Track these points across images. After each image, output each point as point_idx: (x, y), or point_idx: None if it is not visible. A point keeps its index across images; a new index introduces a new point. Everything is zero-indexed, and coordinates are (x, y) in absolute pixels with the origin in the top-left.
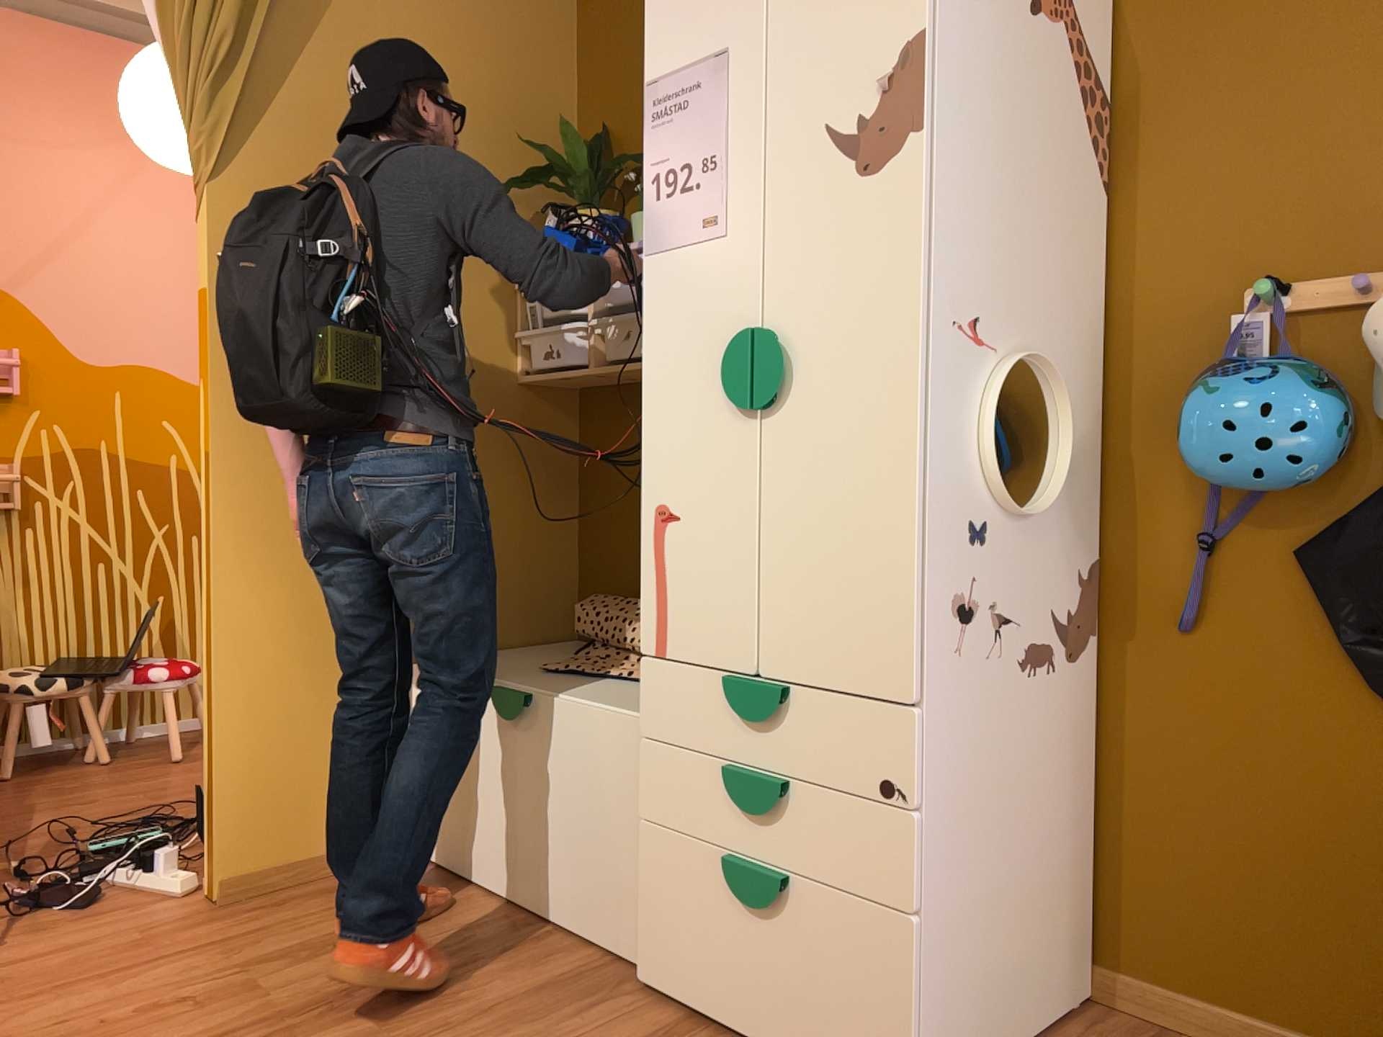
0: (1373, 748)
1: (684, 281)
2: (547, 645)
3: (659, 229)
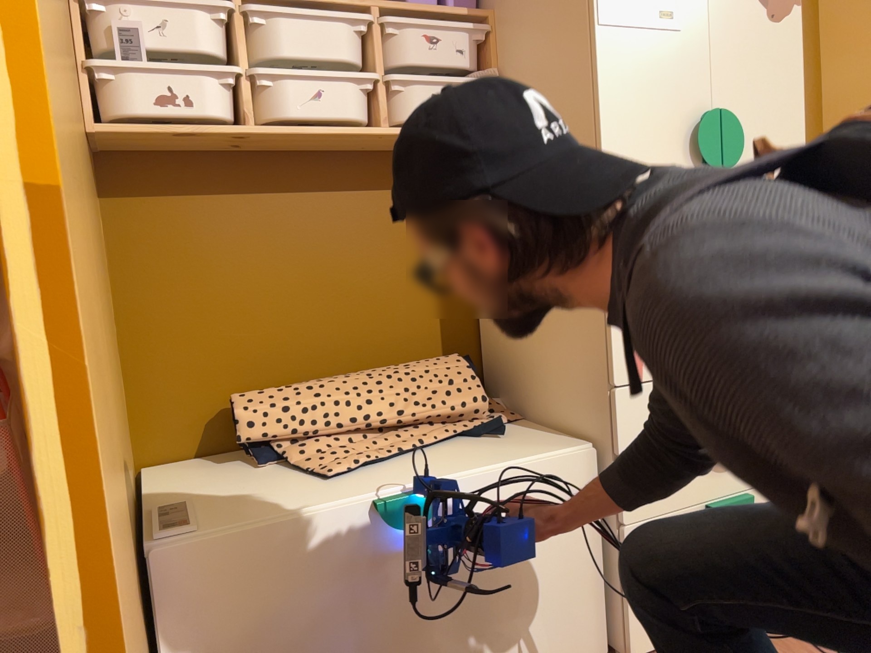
0: None
1: (644, 60)
2: (161, 478)
3: (616, 6)
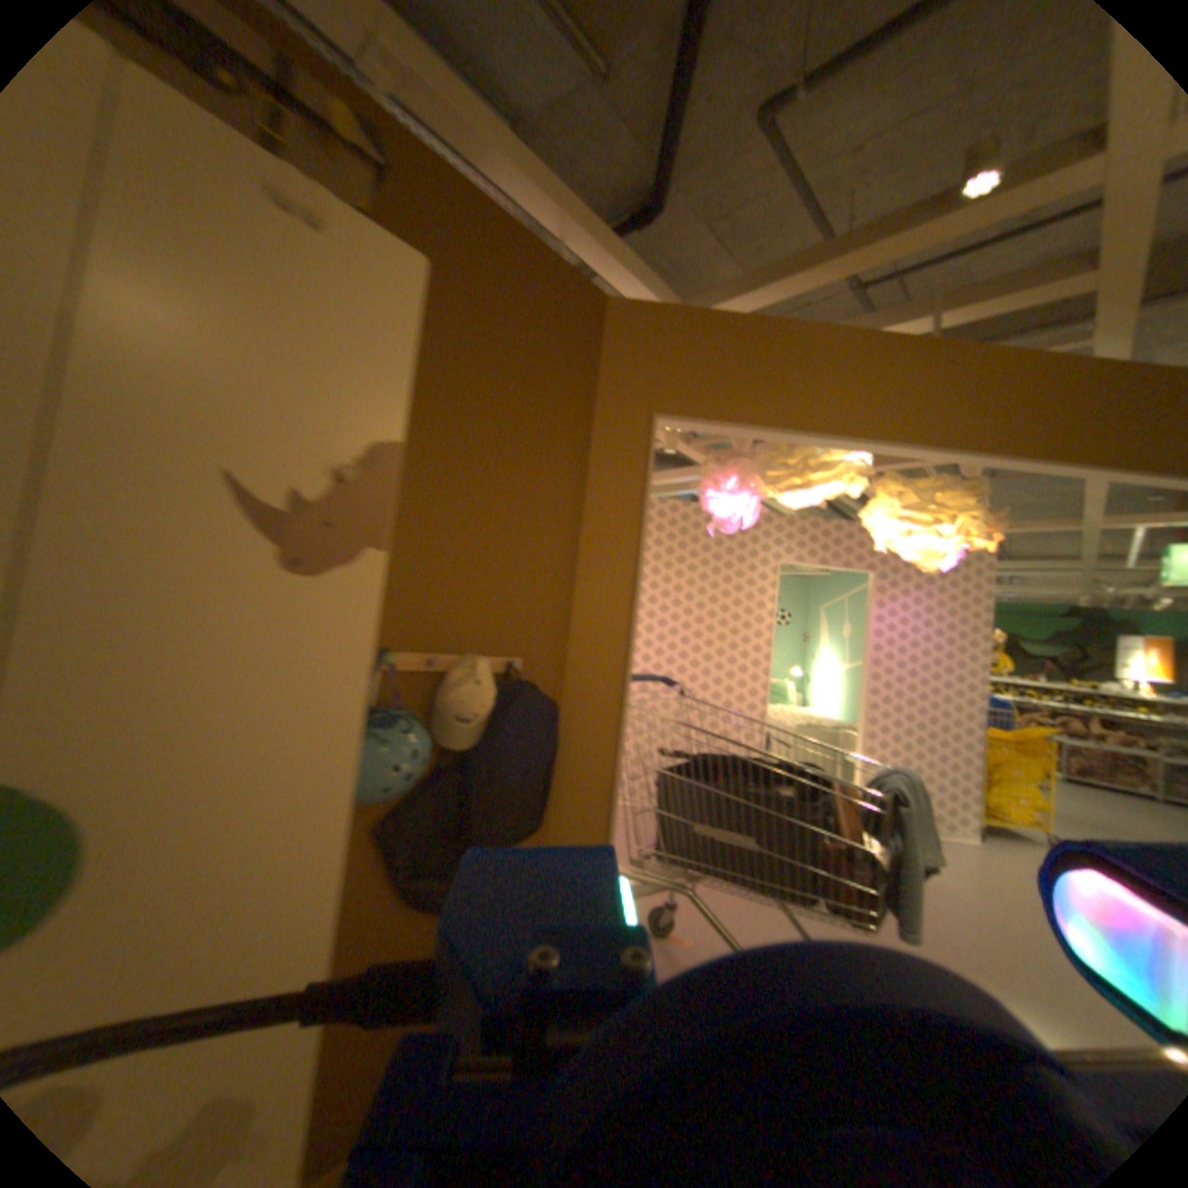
0: (400, 941)
1: None
2: None
3: None
